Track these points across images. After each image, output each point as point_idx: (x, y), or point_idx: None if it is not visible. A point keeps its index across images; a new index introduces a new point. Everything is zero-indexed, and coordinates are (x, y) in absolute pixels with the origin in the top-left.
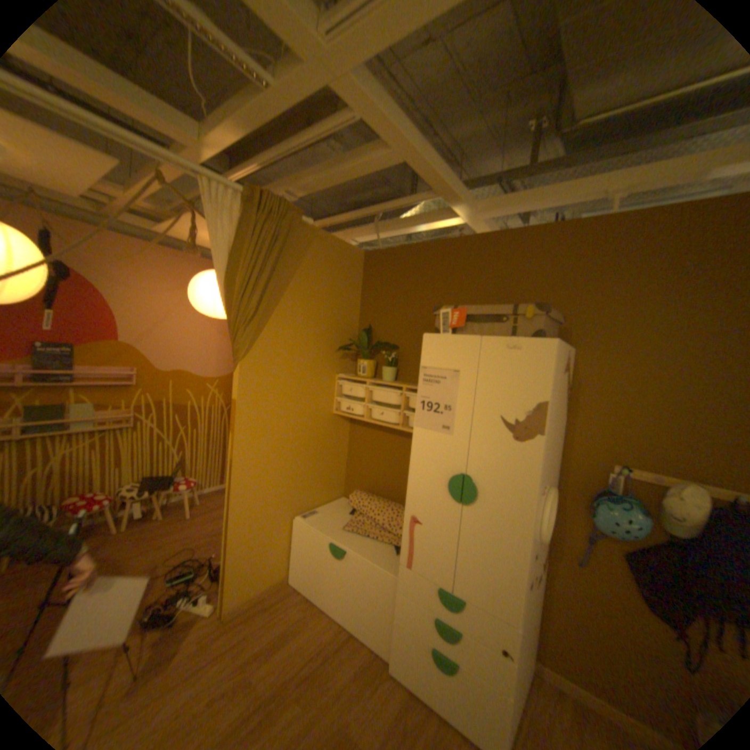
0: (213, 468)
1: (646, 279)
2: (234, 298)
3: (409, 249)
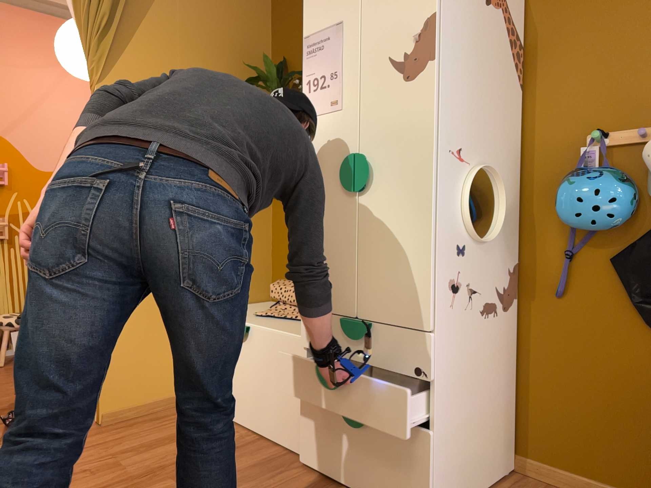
0: None
1: None
2: (84, 3)
3: None
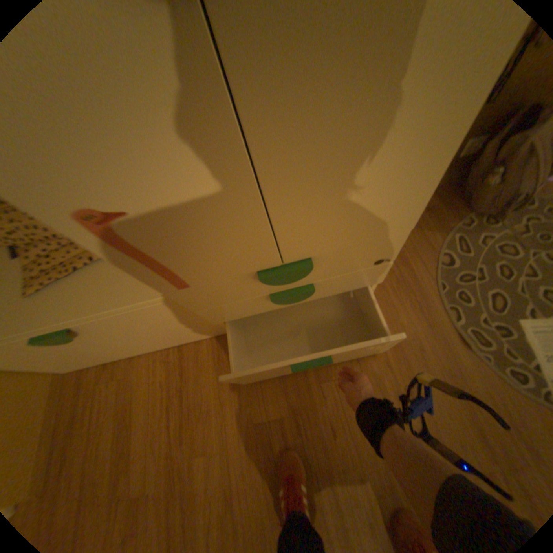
0: None
1: None
2: None
3: None
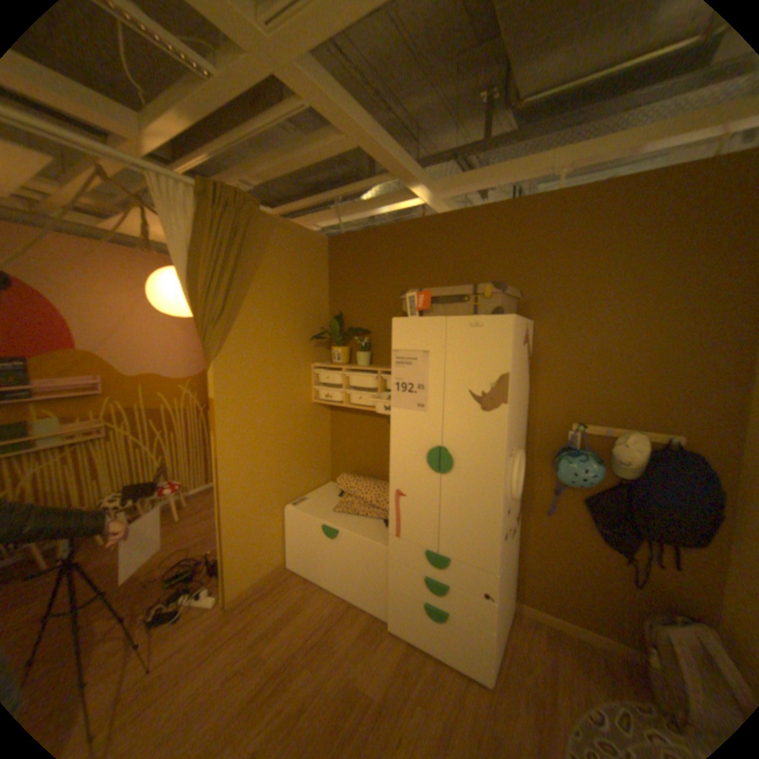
0: (195, 468)
1: (591, 251)
2: (198, 296)
3: (372, 232)
